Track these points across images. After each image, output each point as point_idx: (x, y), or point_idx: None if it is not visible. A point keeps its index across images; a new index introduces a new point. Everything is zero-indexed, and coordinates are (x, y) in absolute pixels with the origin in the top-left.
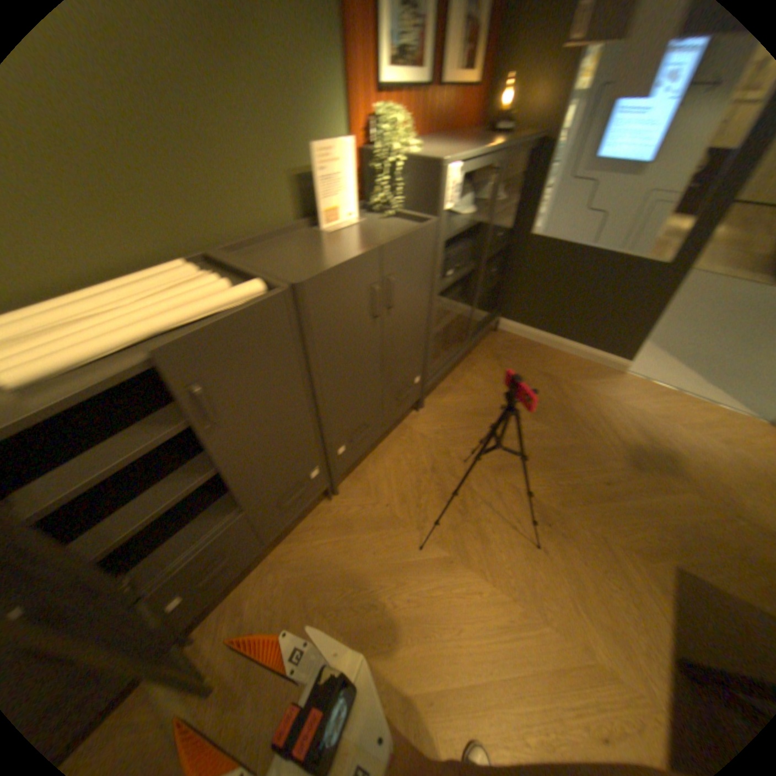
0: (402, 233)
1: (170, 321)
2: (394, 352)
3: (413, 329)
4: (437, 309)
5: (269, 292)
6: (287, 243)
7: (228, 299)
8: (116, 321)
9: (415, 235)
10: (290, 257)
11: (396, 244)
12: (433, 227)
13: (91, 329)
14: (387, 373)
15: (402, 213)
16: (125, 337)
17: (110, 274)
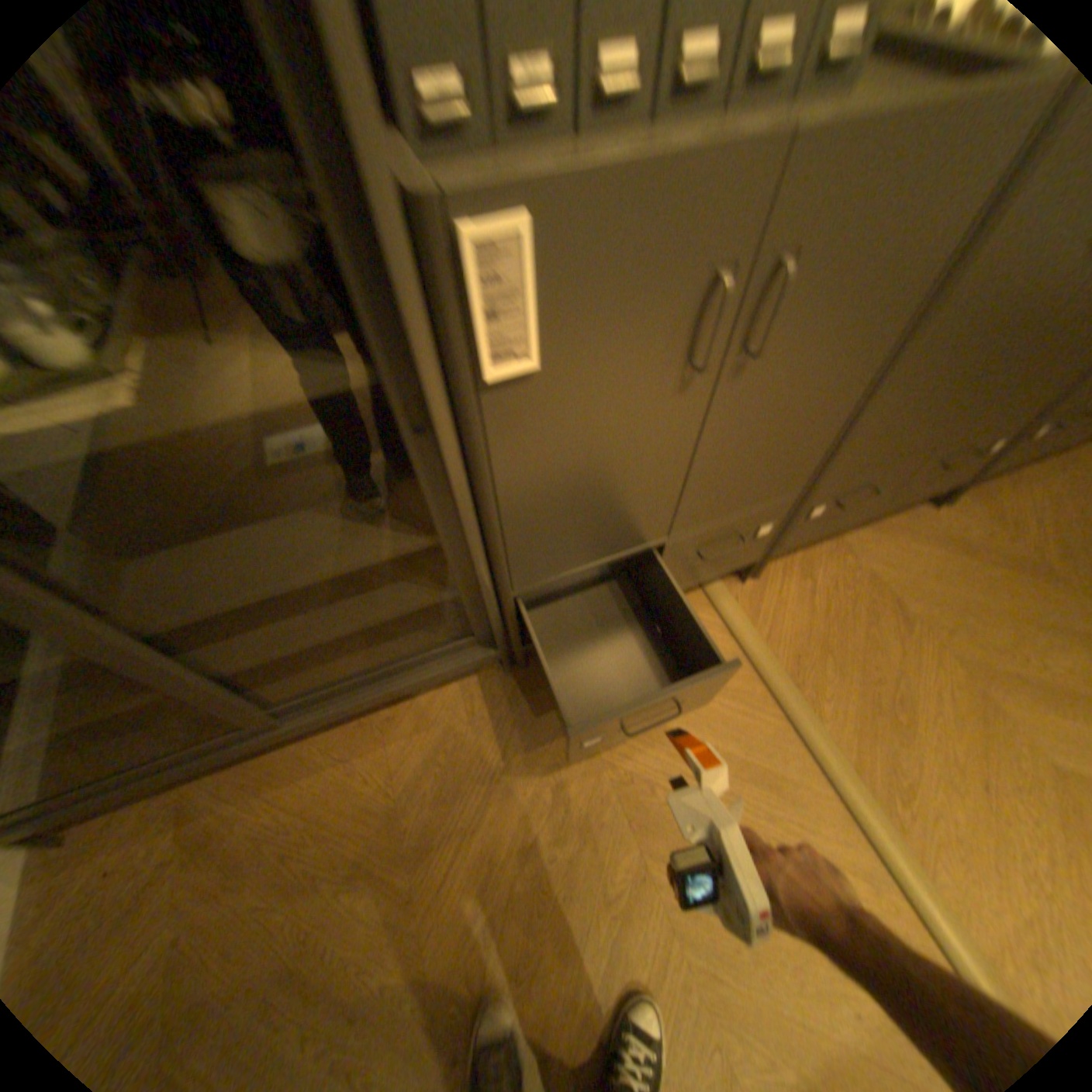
0: None
1: None
2: None
3: None
4: None
5: None
6: None
7: None
8: None
9: None
10: None
11: None
12: None
13: None
14: None
15: None
16: None
17: None
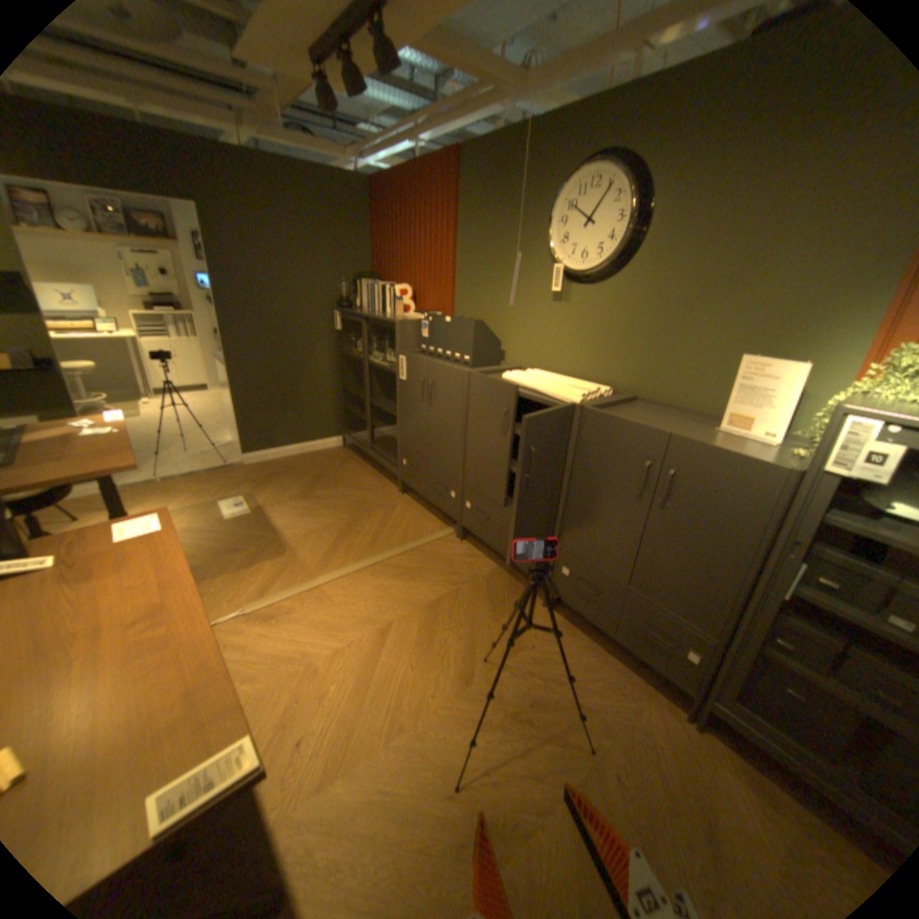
0: (716, 444)
1: (540, 388)
2: (658, 558)
3: (701, 569)
4: (778, 607)
5: (573, 402)
6: (678, 417)
7: (562, 395)
8: (539, 381)
9: (731, 456)
10: (646, 416)
11: (693, 445)
12: (778, 471)
13: (533, 379)
14: (641, 571)
15: (813, 459)
16: (527, 384)
17: (589, 380)
